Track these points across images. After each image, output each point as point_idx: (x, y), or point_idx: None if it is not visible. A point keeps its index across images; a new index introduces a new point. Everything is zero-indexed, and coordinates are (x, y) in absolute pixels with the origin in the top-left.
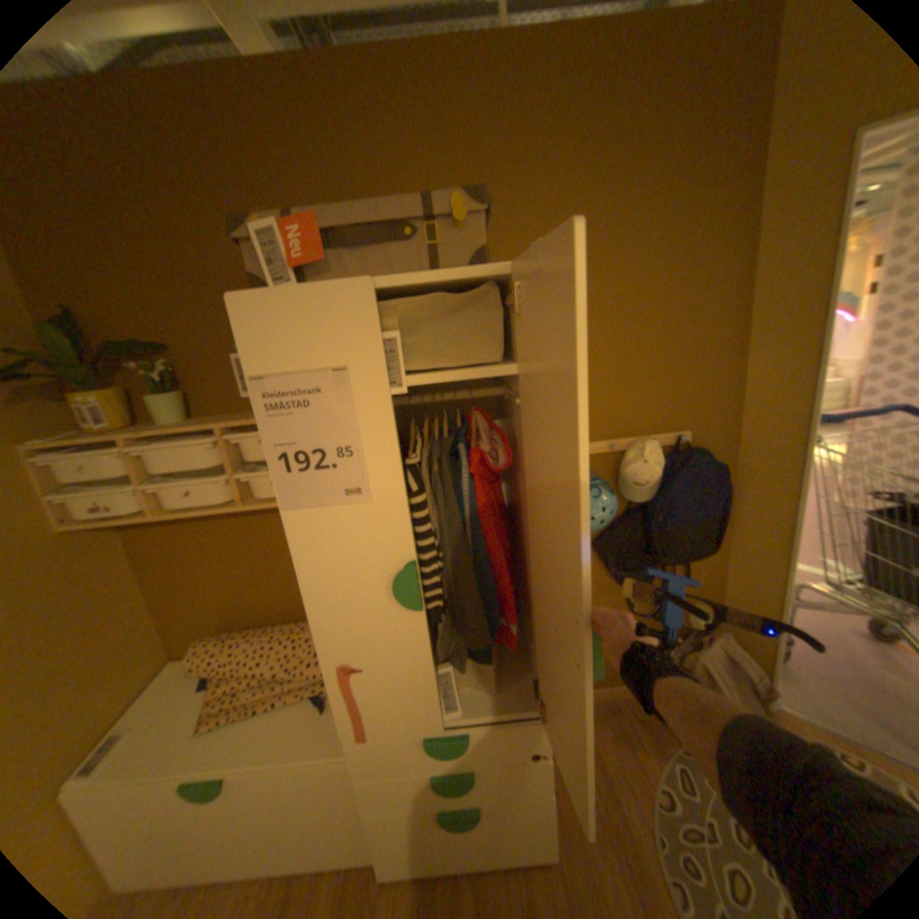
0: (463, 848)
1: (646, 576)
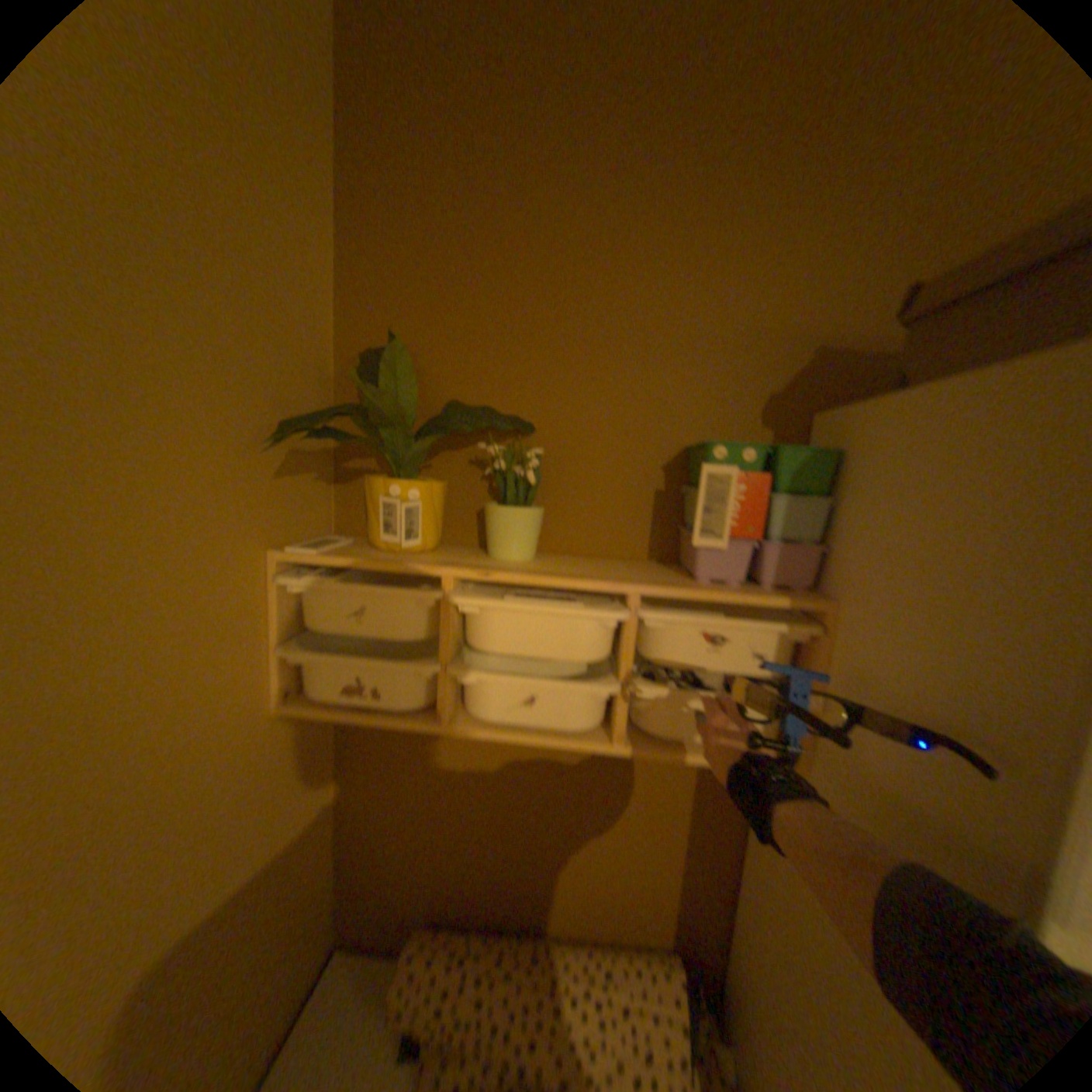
0: None
1: None
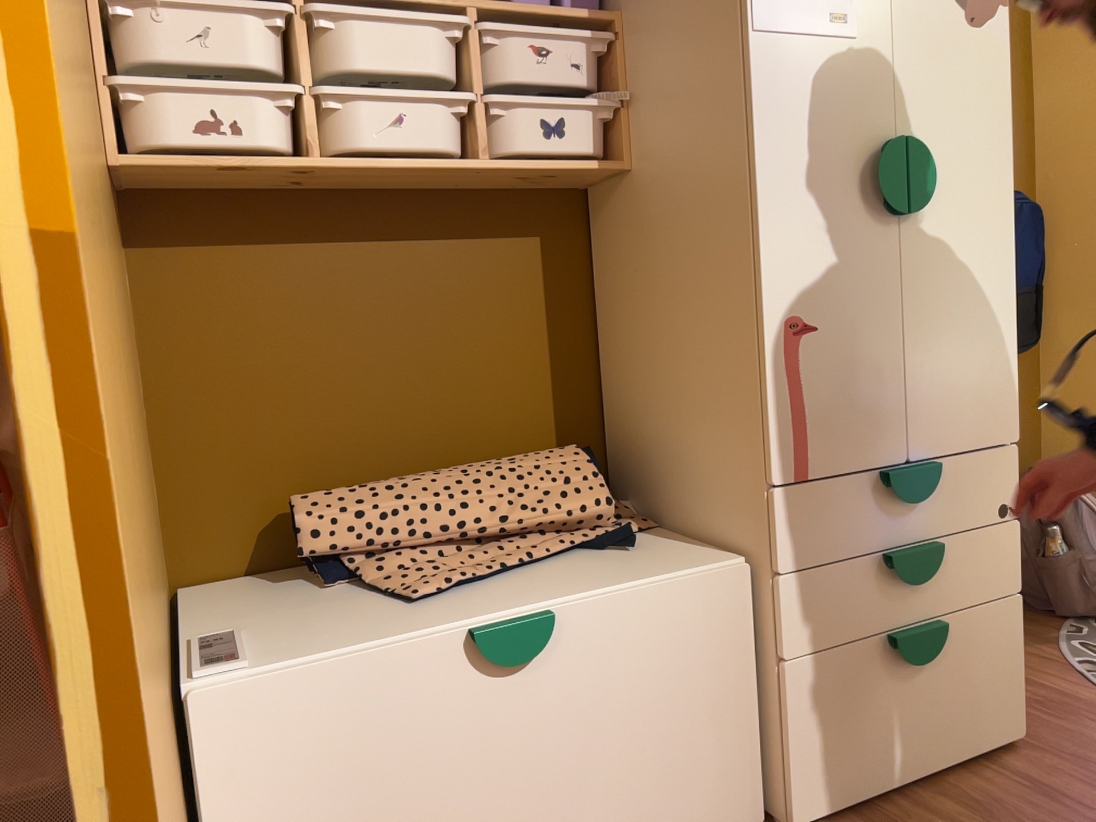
0: (918, 719)
1: None
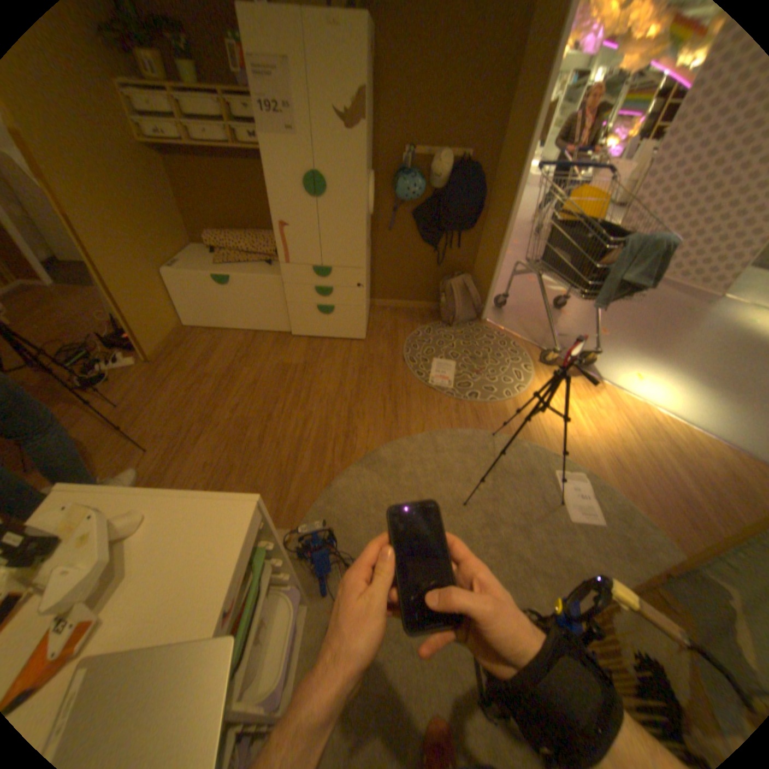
0: (327, 326)
1: (436, 239)
